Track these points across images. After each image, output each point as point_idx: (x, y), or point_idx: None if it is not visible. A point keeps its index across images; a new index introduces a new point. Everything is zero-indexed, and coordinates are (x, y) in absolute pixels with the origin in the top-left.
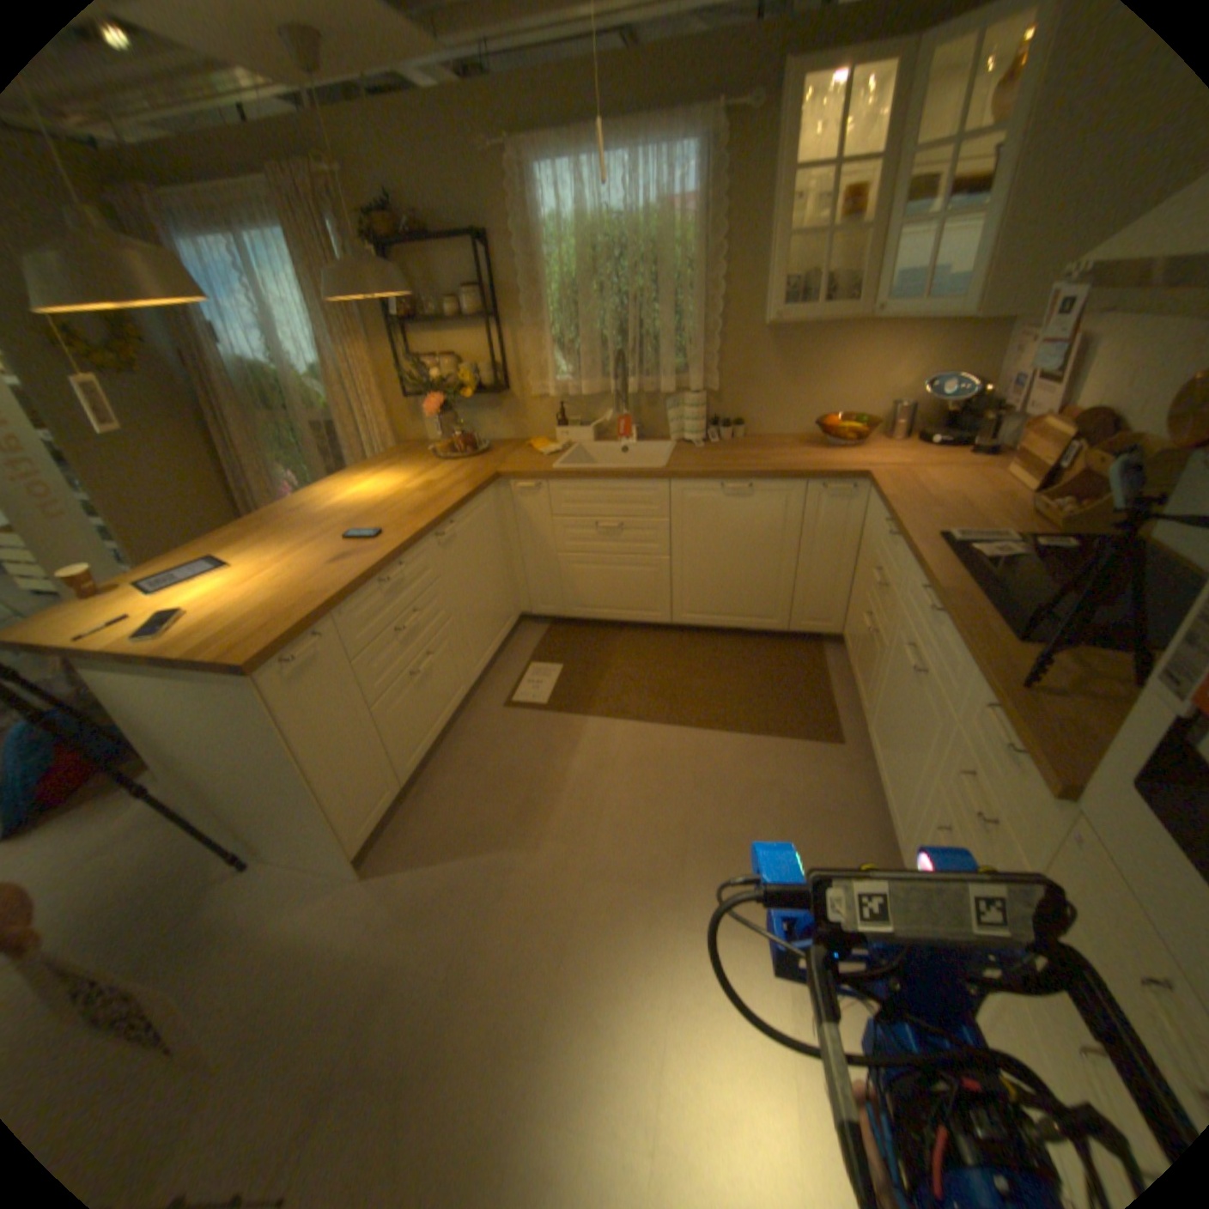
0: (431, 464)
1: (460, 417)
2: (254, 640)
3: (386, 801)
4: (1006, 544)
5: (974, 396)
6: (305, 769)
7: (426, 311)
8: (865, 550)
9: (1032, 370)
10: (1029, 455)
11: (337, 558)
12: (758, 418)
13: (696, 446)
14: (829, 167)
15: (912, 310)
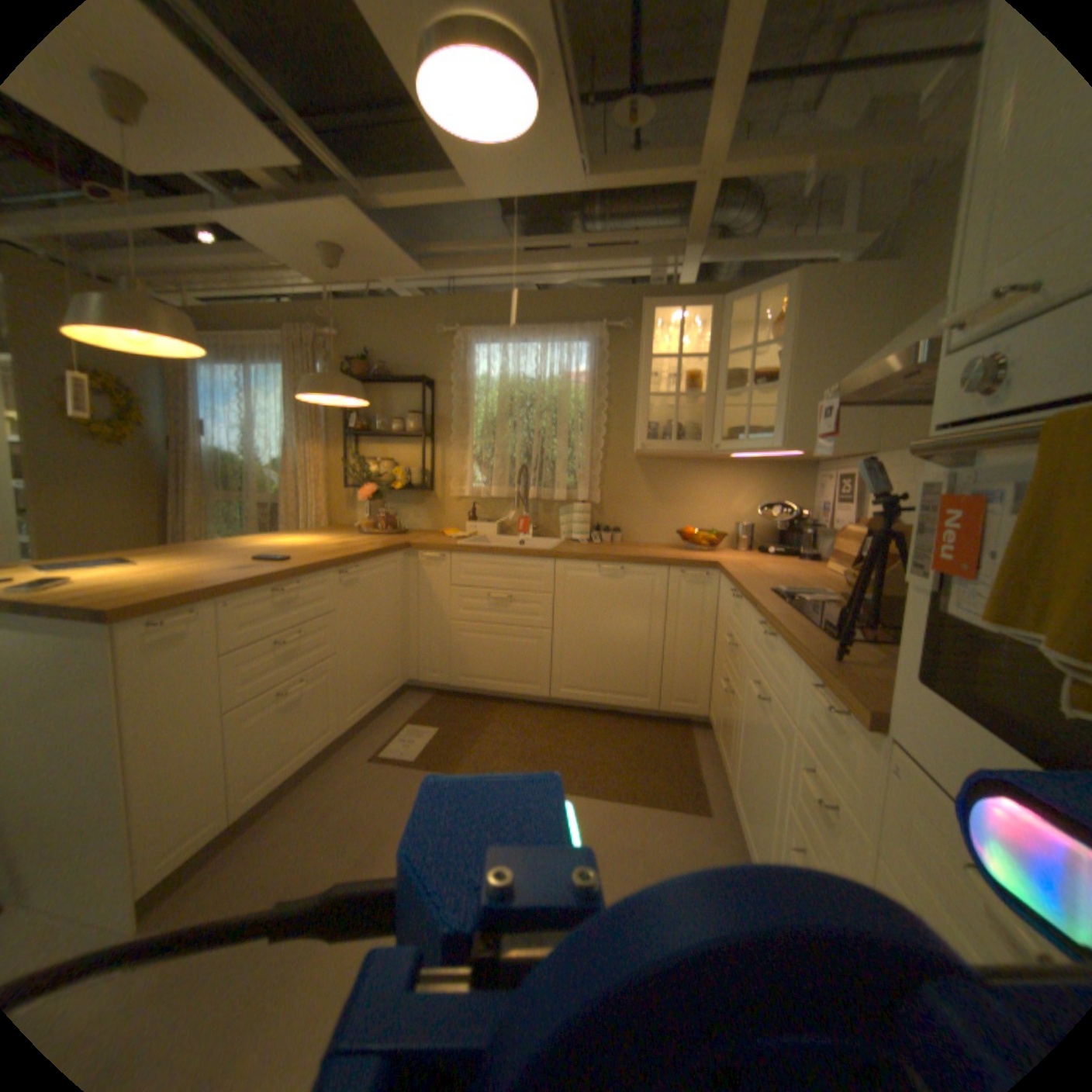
0: (353, 535)
1: (388, 509)
2: (131, 599)
3: (207, 835)
4: (823, 595)
5: (794, 518)
6: (129, 754)
7: (378, 429)
8: (720, 628)
9: (831, 498)
10: (839, 553)
11: (241, 567)
12: (631, 528)
13: (580, 543)
14: (675, 363)
15: (742, 458)
